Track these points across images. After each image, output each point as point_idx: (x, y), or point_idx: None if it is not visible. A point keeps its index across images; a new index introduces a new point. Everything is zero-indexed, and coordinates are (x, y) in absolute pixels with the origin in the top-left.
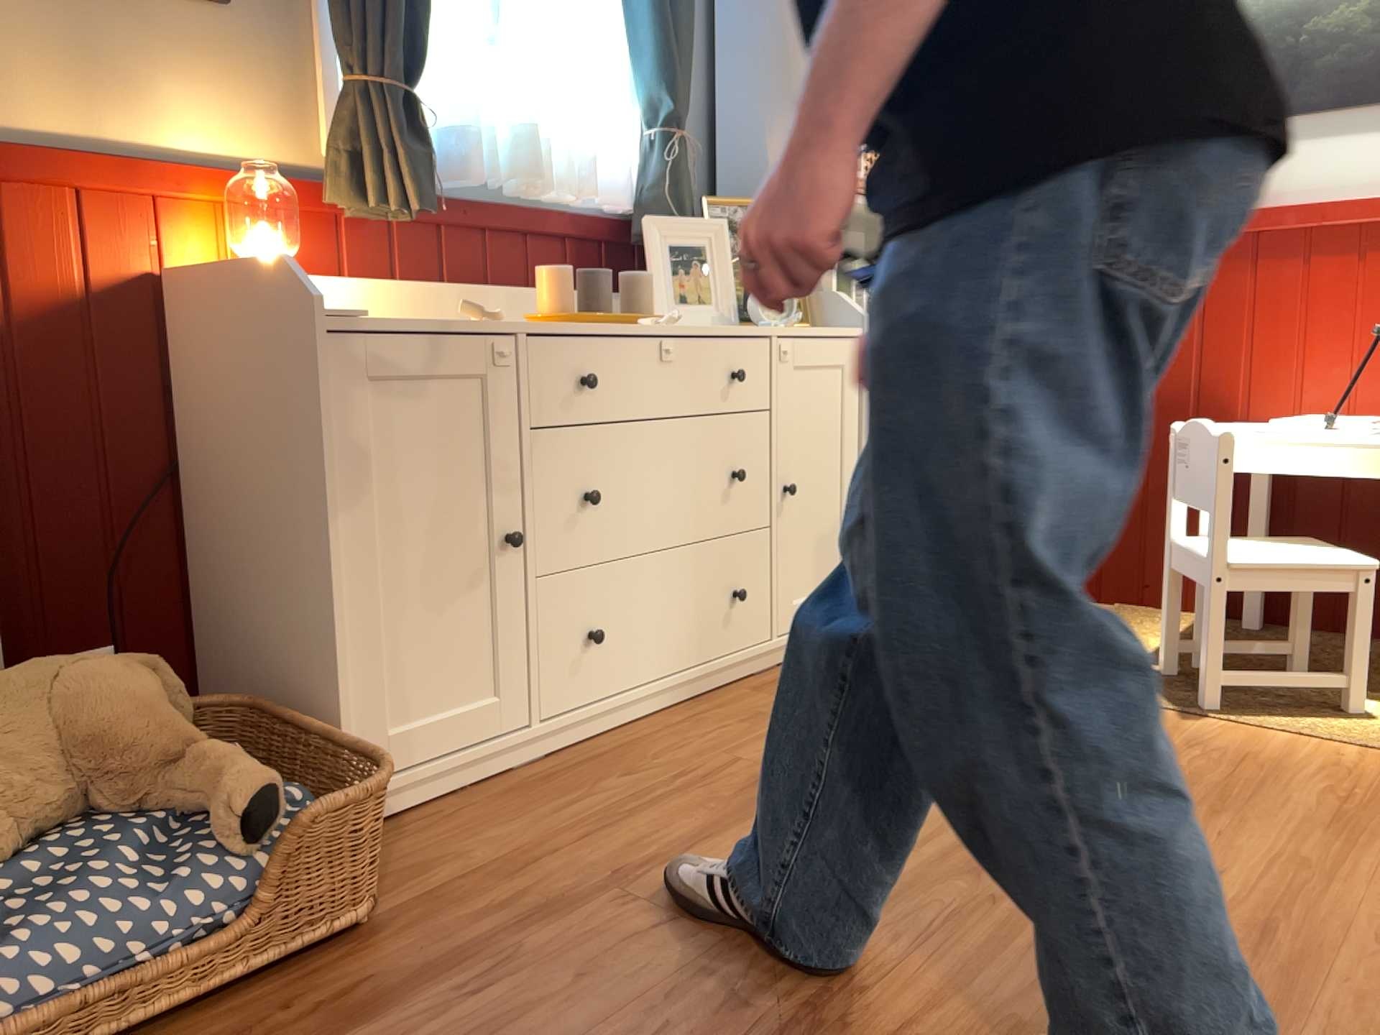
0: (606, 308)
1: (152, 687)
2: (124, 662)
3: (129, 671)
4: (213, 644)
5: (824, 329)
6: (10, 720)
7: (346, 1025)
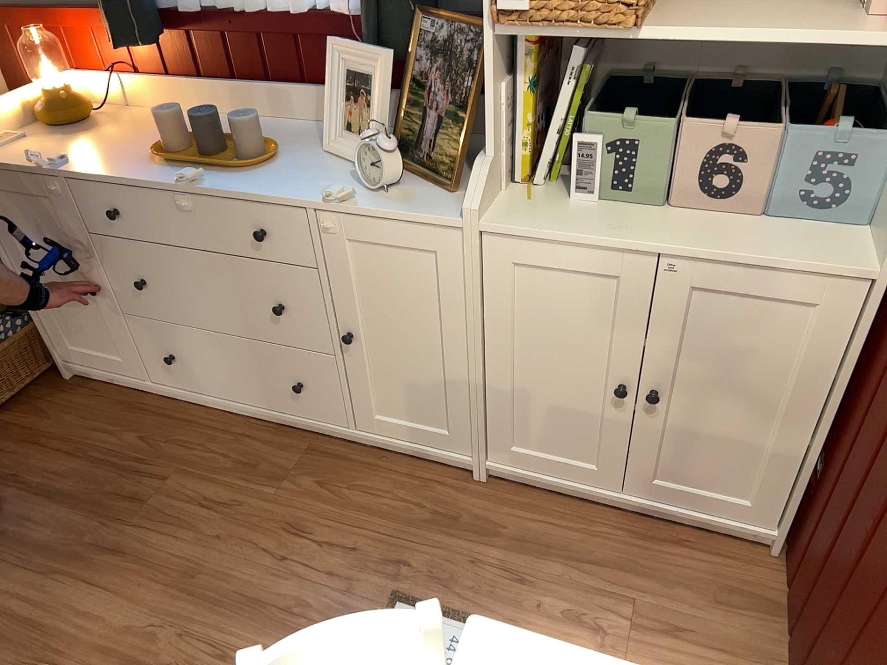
0: (212, 149)
1: None
2: None
3: None
4: None
5: (437, 205)
6: None
7: None
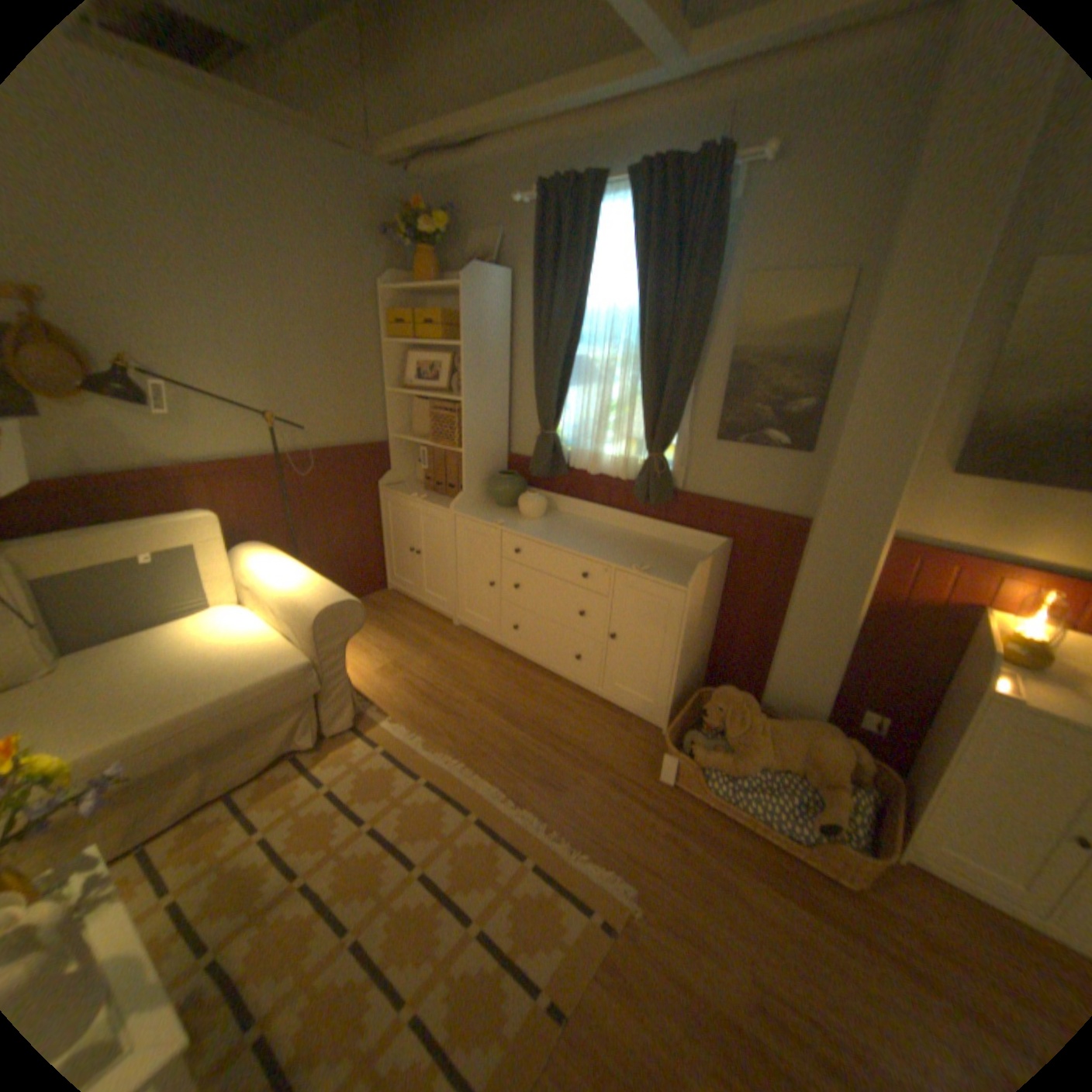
0: None
1: (847, 762)
2: (848, 747)
3: (843, 752)
4: (925, 749)
5: None
6: (799, 741)
7: (807, 908)
